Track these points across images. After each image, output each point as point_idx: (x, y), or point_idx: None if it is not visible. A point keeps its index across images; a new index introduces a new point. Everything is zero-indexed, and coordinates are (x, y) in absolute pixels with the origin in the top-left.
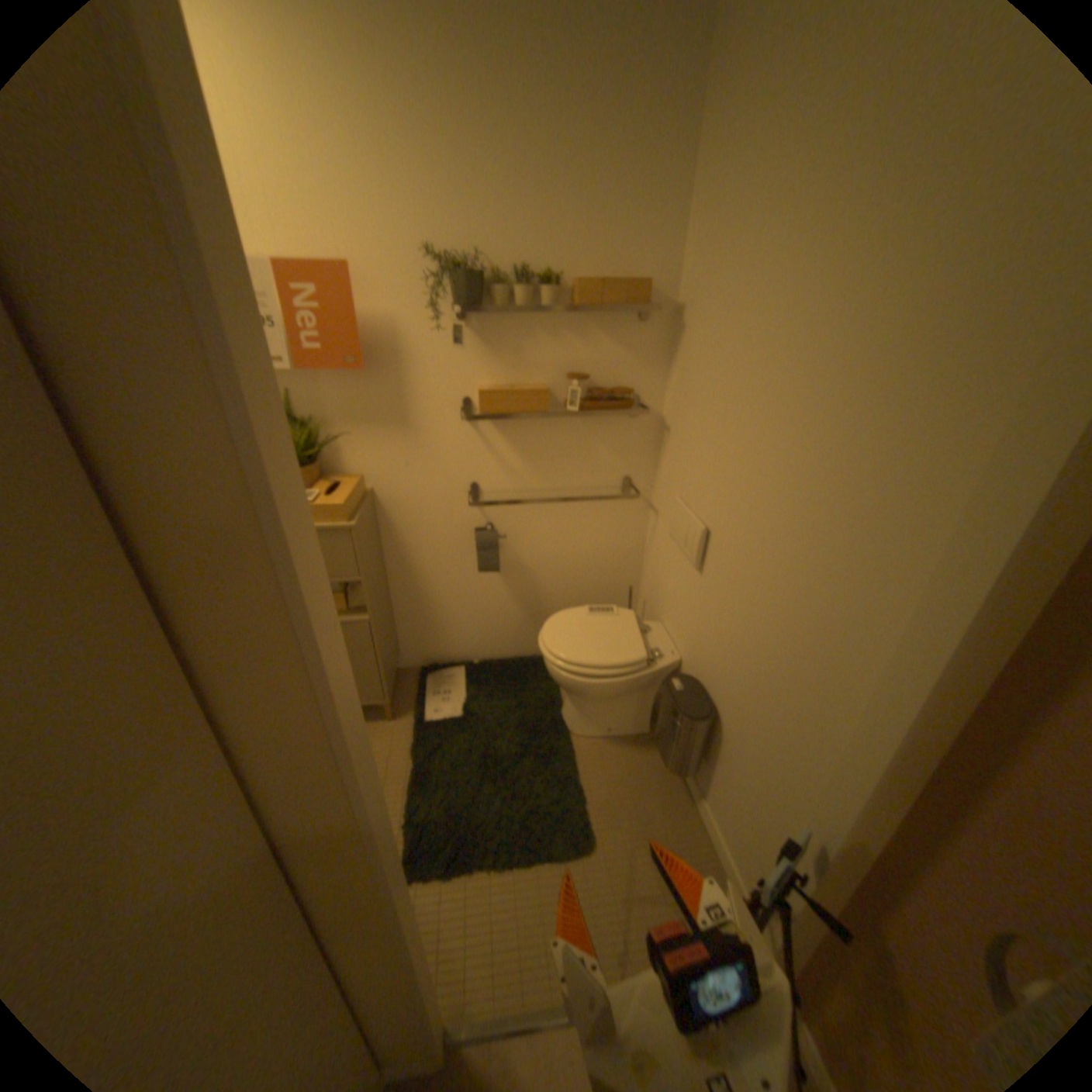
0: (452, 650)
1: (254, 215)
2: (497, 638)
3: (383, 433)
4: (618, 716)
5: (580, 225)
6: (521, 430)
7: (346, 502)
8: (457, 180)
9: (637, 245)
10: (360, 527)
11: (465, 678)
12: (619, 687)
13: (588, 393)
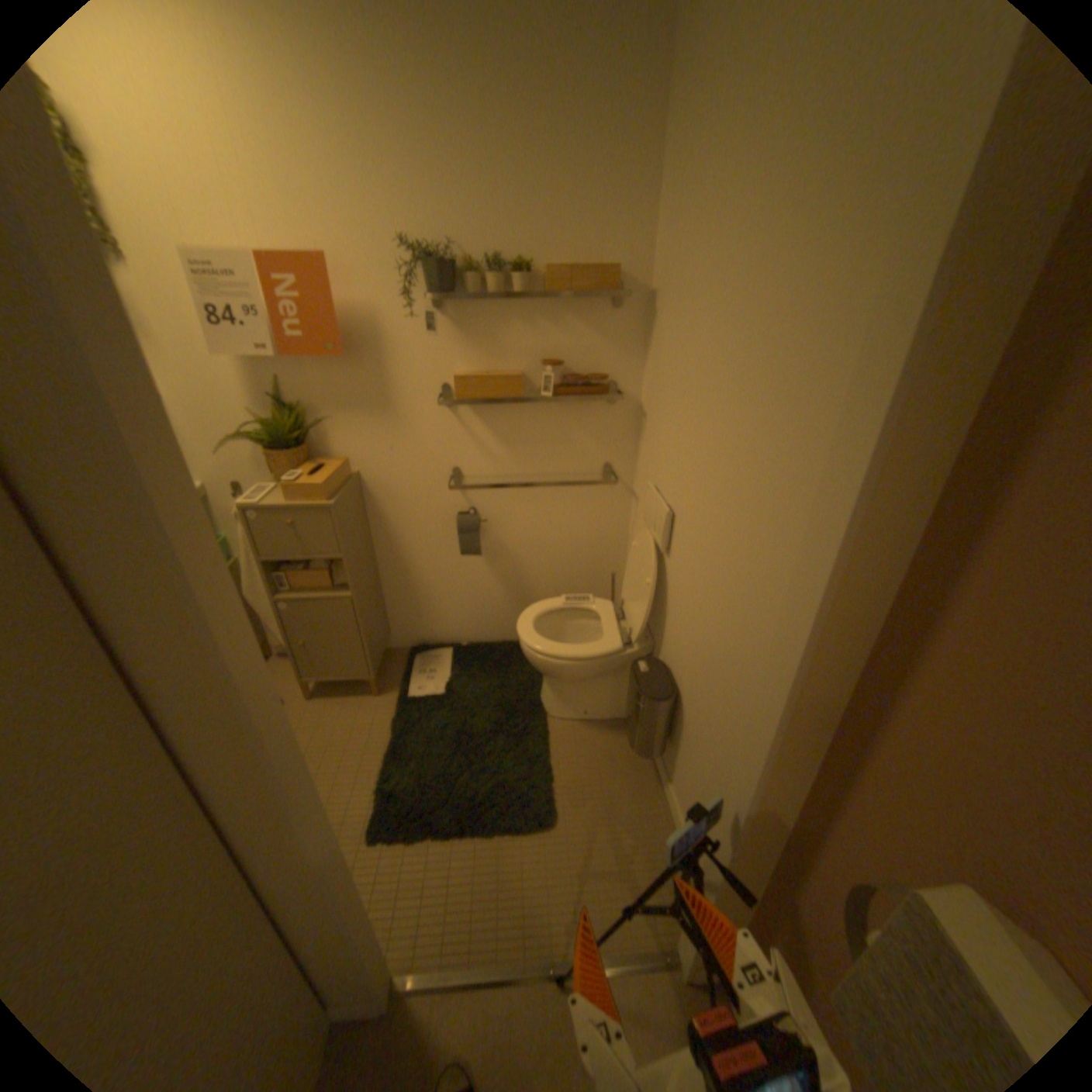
0: (442, 633)
1: (243, 214)
2: (485, 622)
3: (368, 420)
4: (595, 701)
5: (551, 215)
6: (500, 417)
7: (327, 484)
8: (429, 175)
9: (608, 233)
10: (343, 508)
11: (452, 660)
12: (590, 670)
13: (564, 380)
